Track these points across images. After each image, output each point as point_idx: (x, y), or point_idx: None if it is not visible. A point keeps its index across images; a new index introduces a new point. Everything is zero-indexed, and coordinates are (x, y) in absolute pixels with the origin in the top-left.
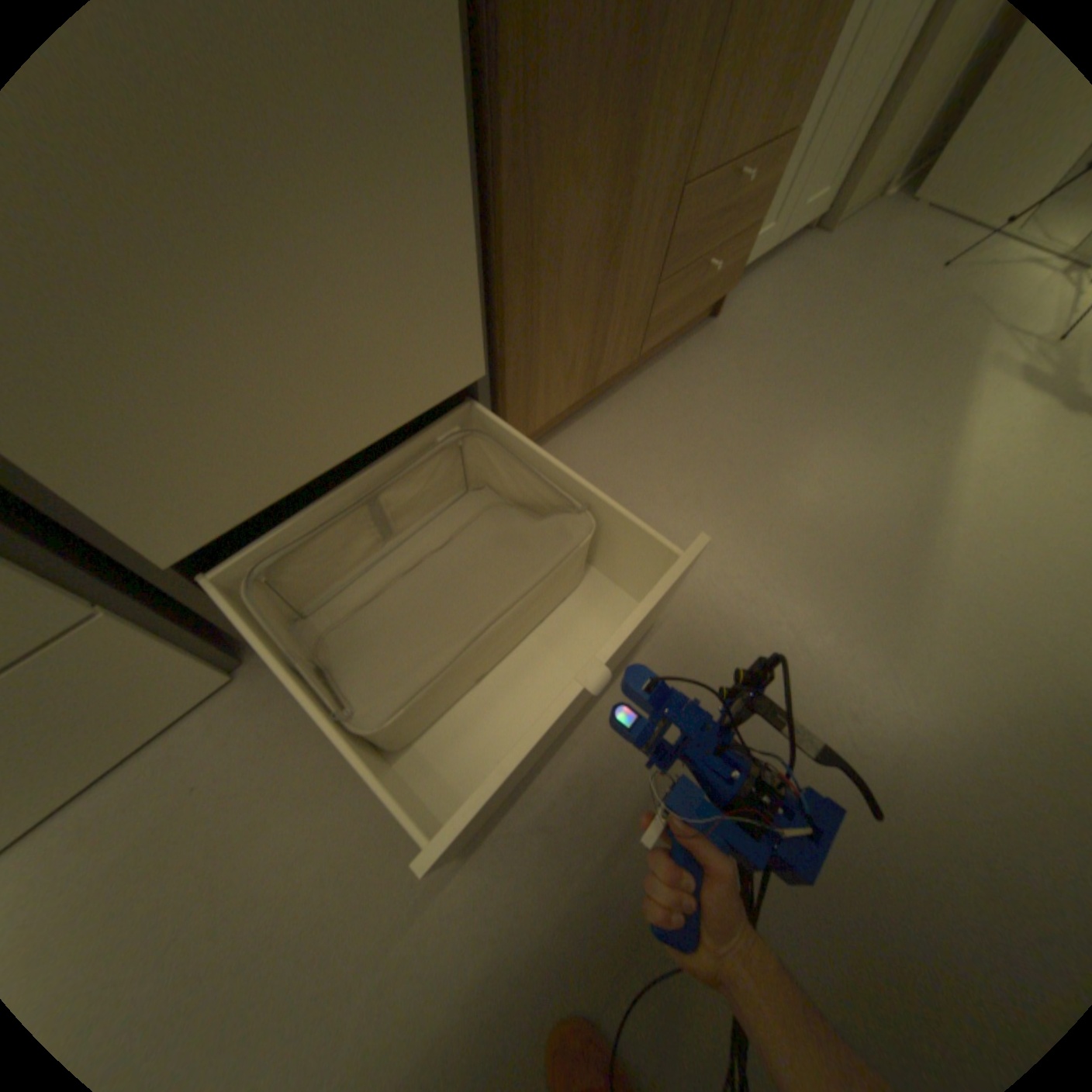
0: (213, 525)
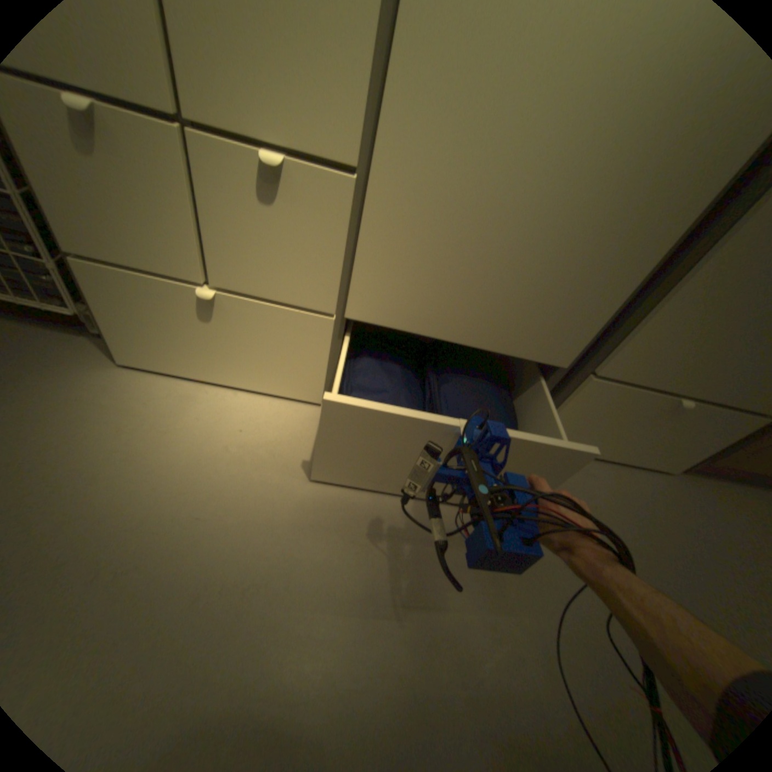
0: (630, 375)
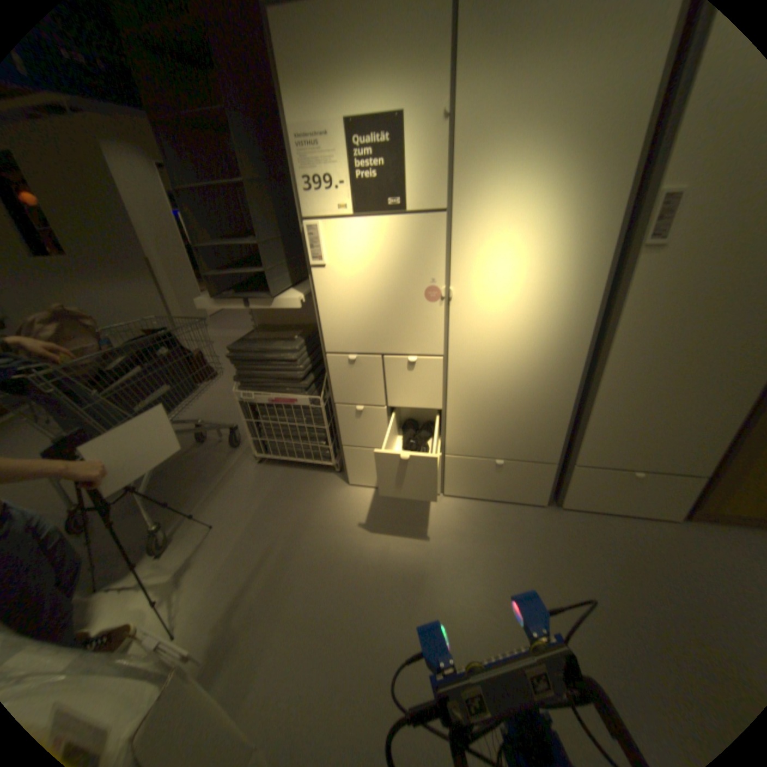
0: (595, 464)
